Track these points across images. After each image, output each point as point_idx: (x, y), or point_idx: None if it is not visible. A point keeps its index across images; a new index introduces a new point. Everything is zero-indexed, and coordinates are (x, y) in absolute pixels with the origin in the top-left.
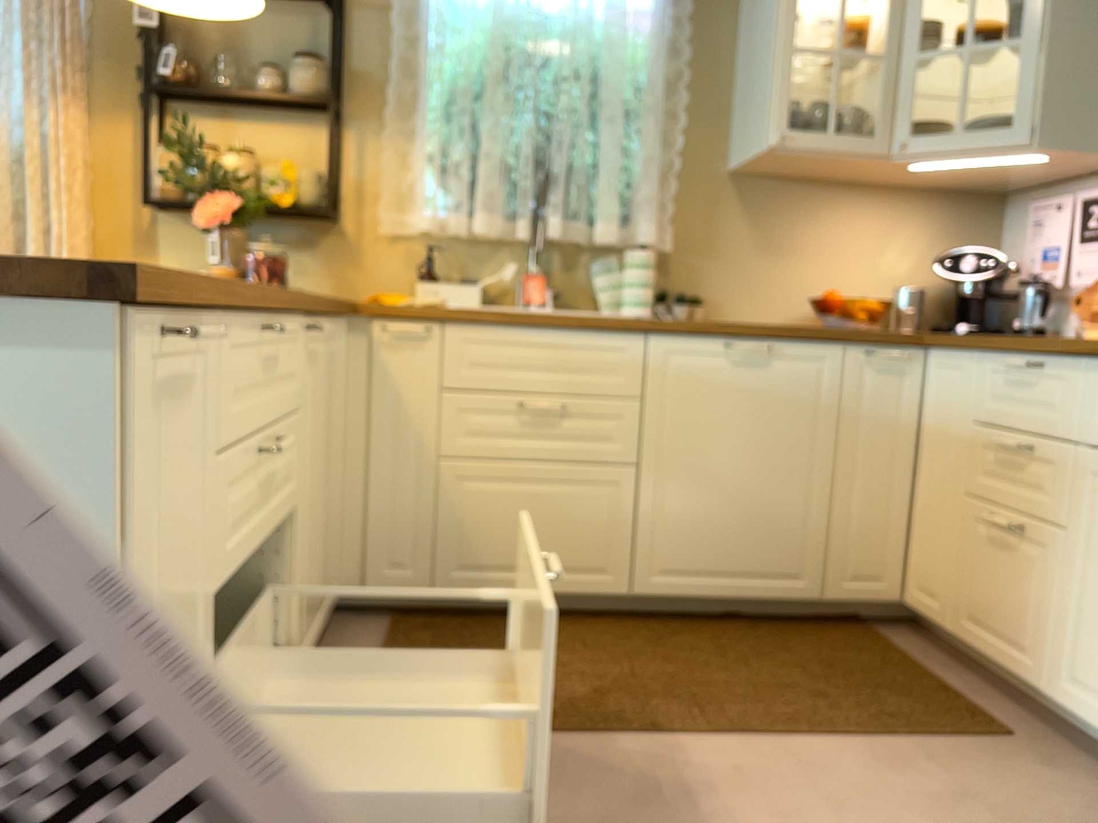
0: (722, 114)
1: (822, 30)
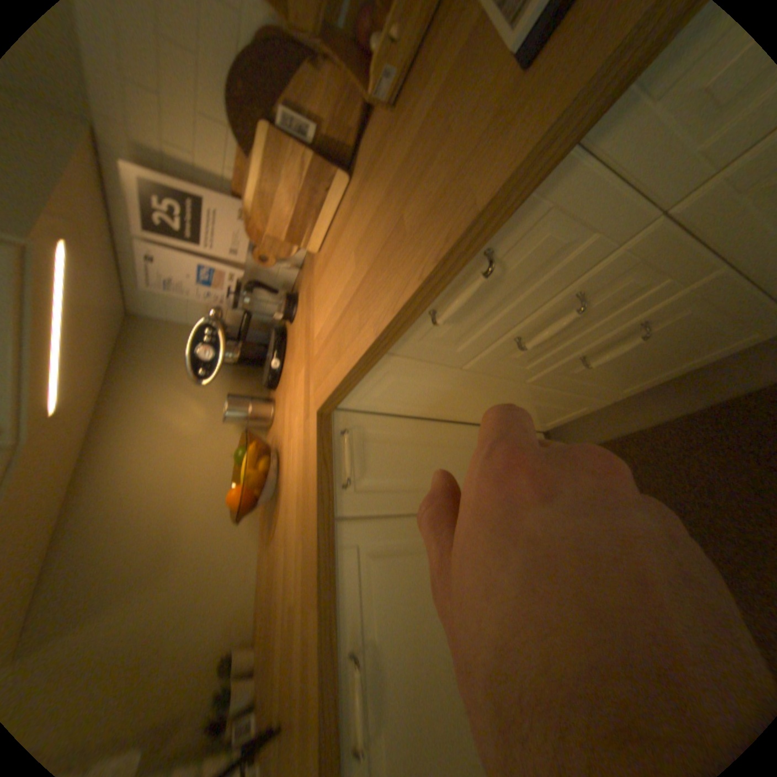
0: None
1: None
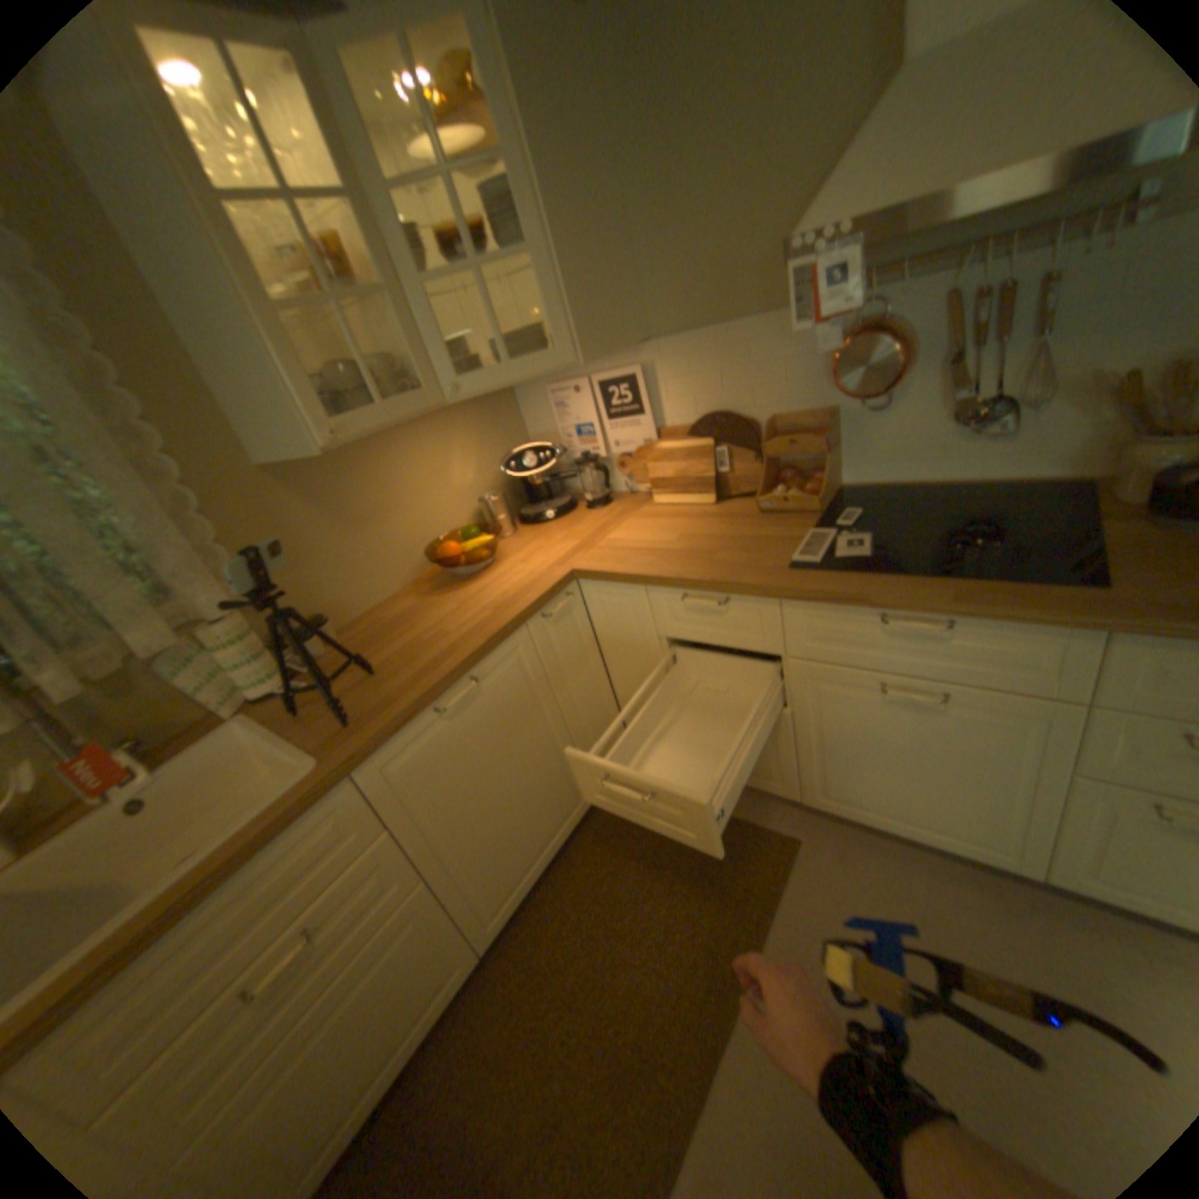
0: (198, 401)
1: (274, 260)
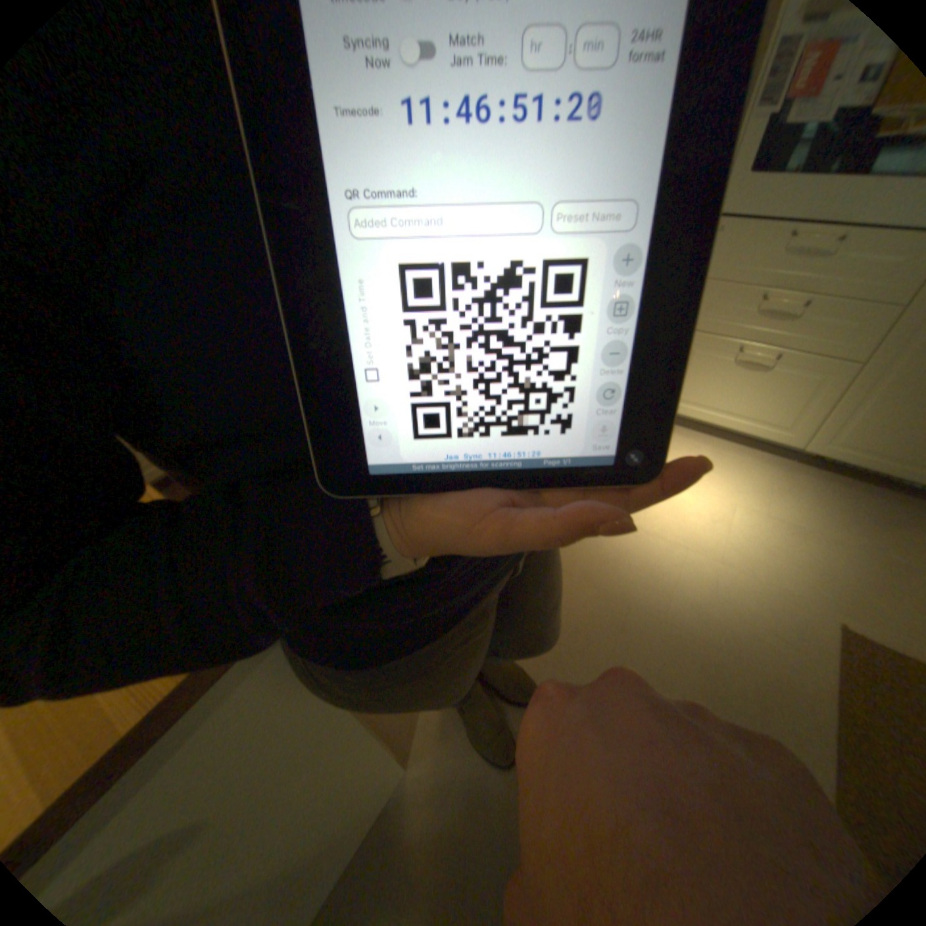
0: None
1: None
